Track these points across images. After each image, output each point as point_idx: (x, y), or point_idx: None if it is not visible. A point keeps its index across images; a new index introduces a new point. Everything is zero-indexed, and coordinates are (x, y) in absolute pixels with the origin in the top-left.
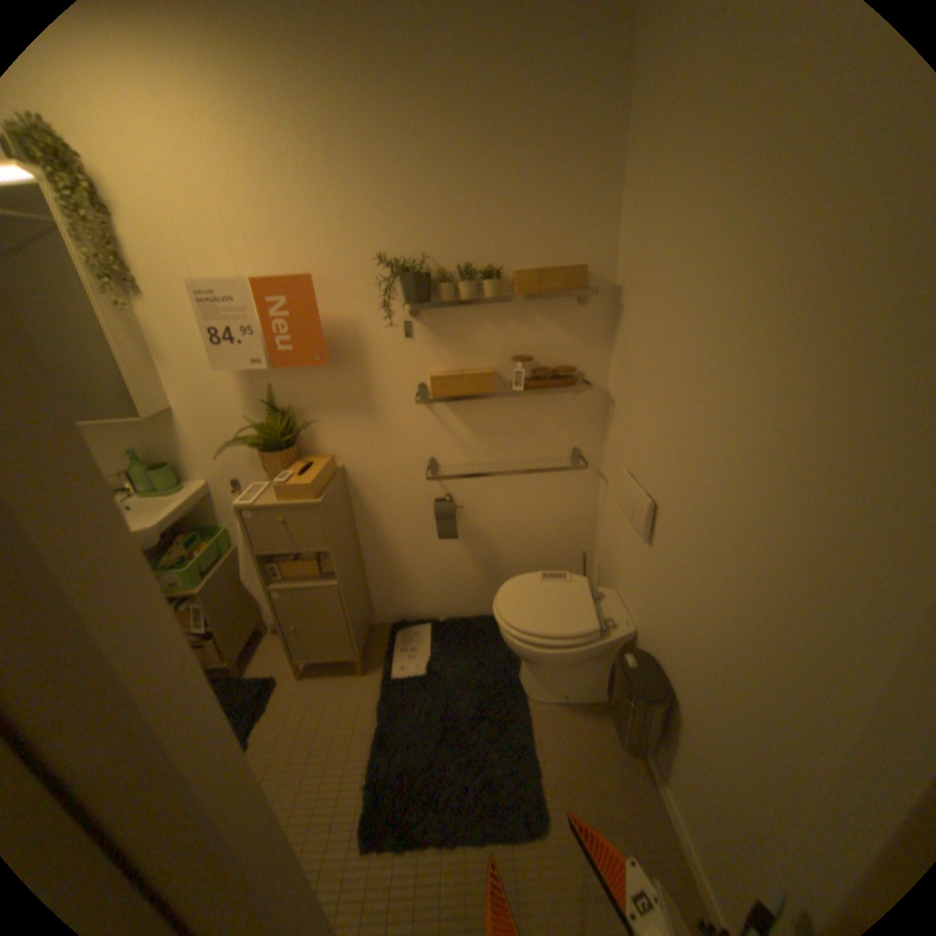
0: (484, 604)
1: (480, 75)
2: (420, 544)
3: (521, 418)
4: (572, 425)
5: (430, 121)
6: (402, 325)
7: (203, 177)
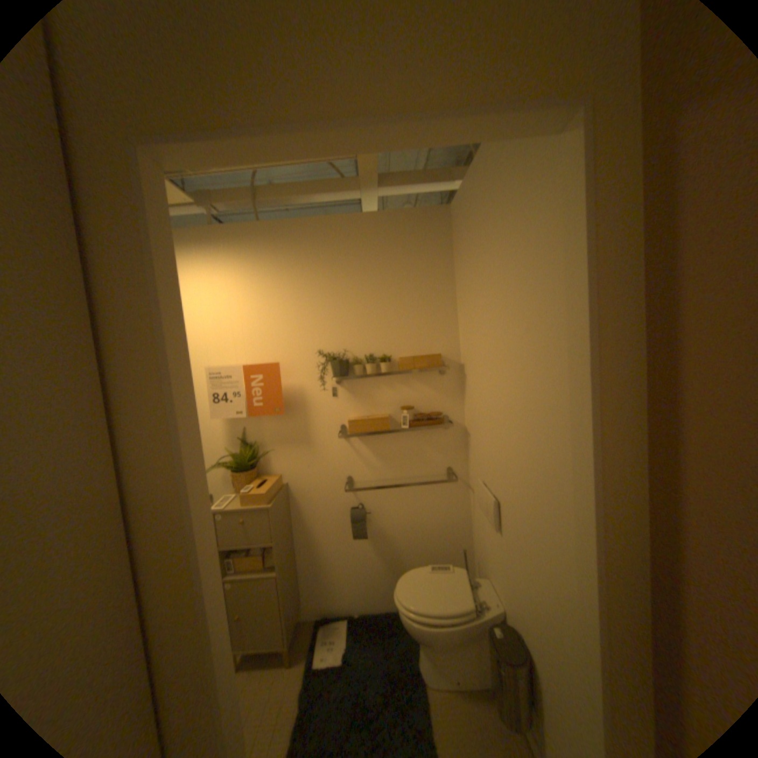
0: (390, 601)
1: (375, 267)
2: (339, 546)
3: (409, 446)
4: (444, 451)
5: (350, 286)
6: (331, 389)
7: (225, 315)
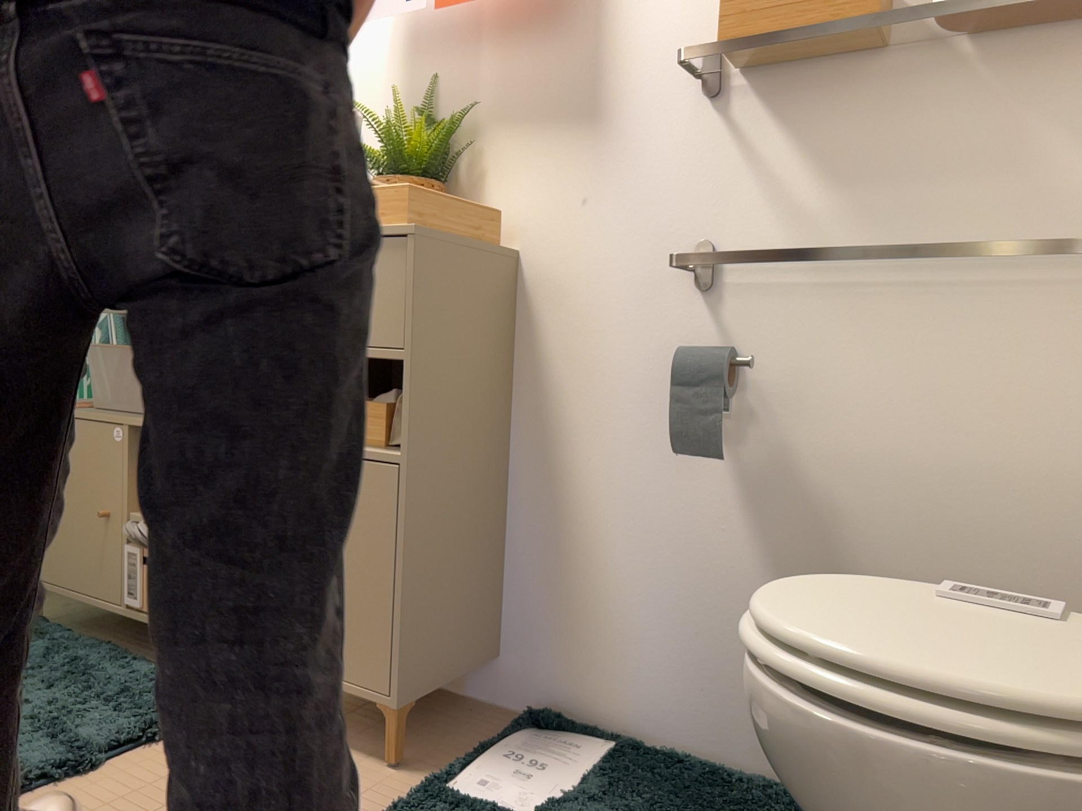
0: None
1: None
2: (637, 486)
3: (962, 126)
4: None
5: None
6: None
7: None
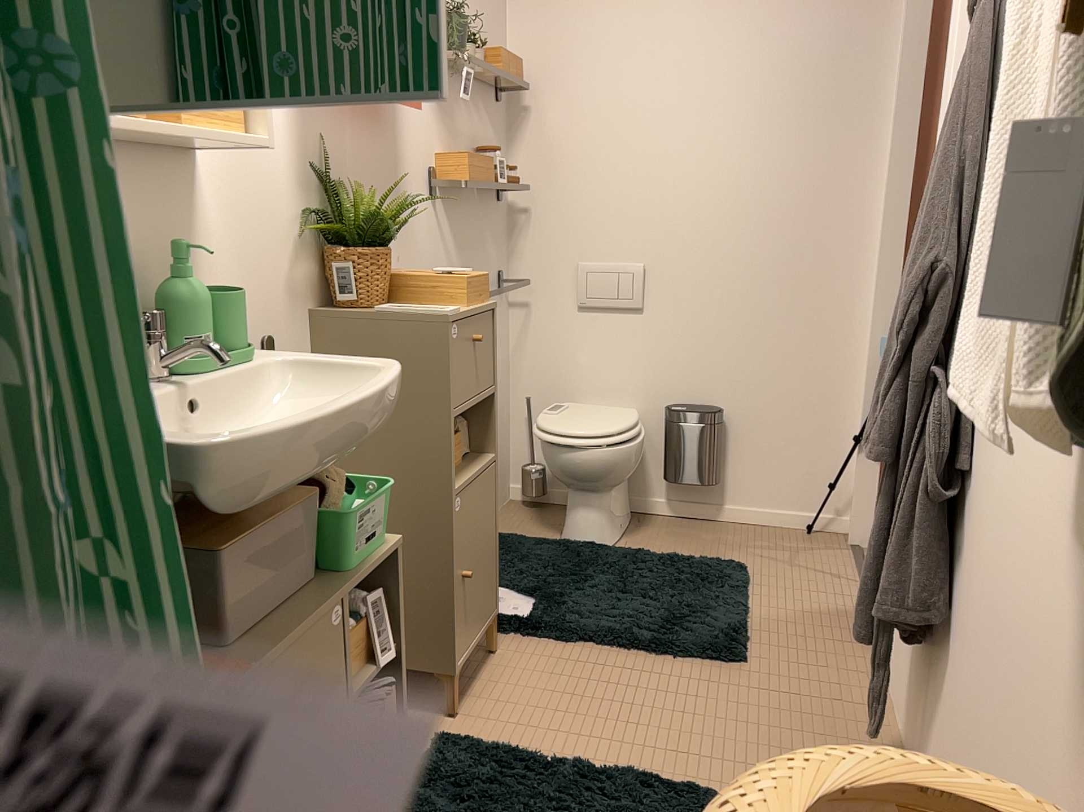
0: None
1: None
2: None
3: (479, 232)
4: (499, 245)
5: None
6: None
7: None
